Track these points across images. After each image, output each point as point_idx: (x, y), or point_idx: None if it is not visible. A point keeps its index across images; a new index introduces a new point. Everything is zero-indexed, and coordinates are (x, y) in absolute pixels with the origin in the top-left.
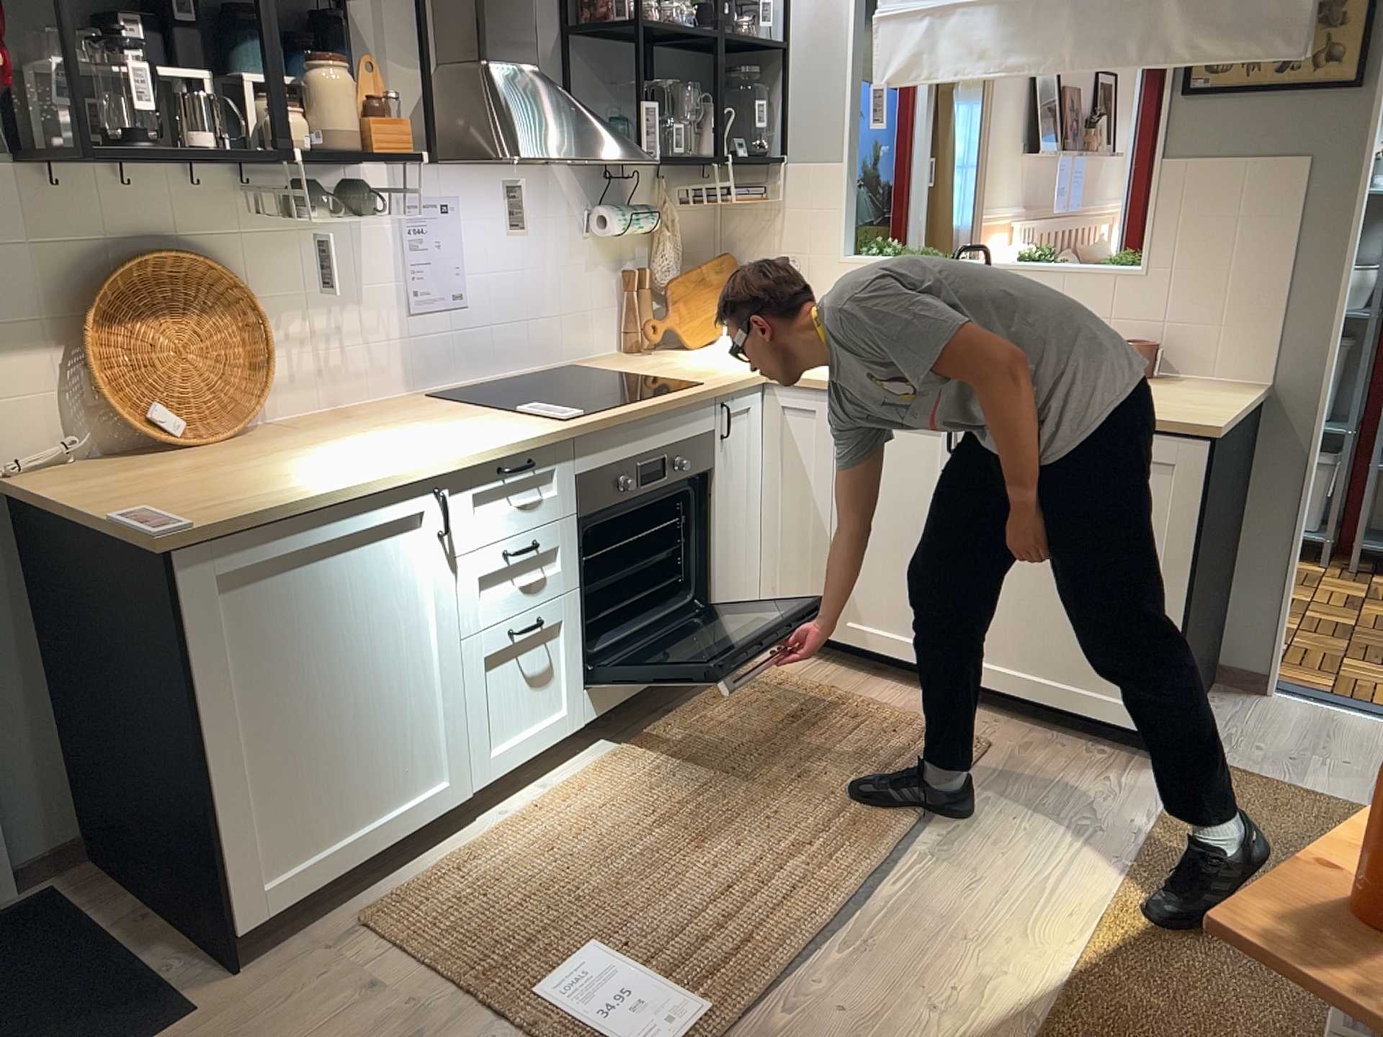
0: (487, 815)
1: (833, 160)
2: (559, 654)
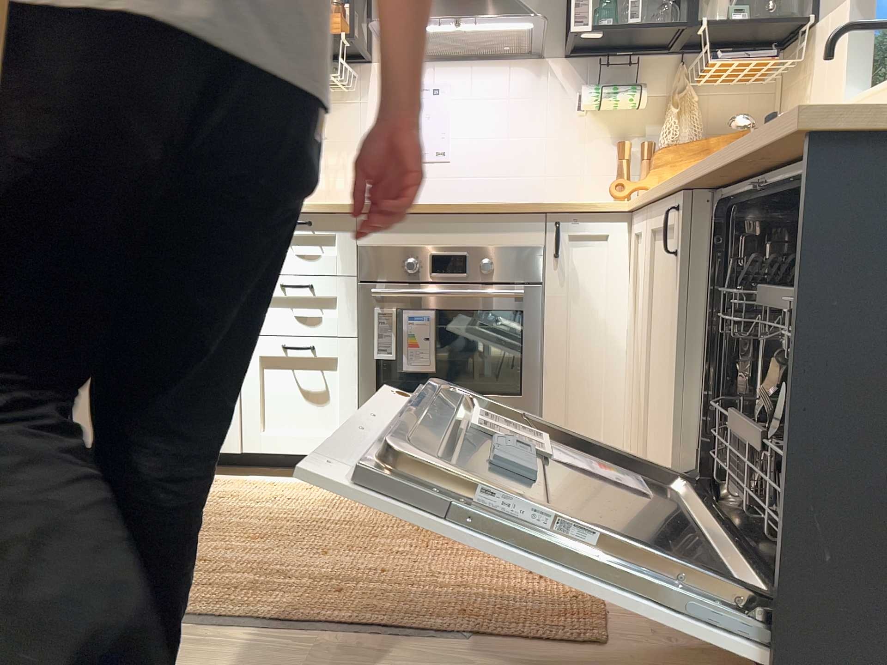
0: (258, 478)
1: (843, 1)
2: (334, 384)
